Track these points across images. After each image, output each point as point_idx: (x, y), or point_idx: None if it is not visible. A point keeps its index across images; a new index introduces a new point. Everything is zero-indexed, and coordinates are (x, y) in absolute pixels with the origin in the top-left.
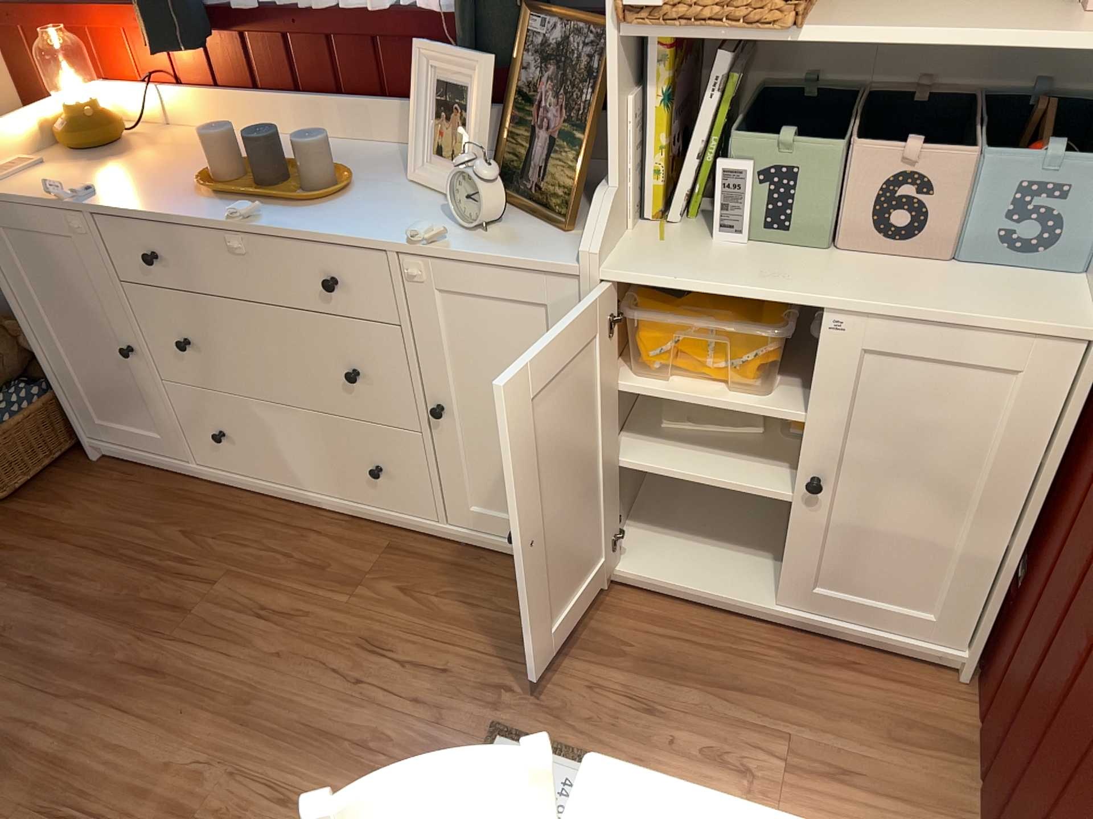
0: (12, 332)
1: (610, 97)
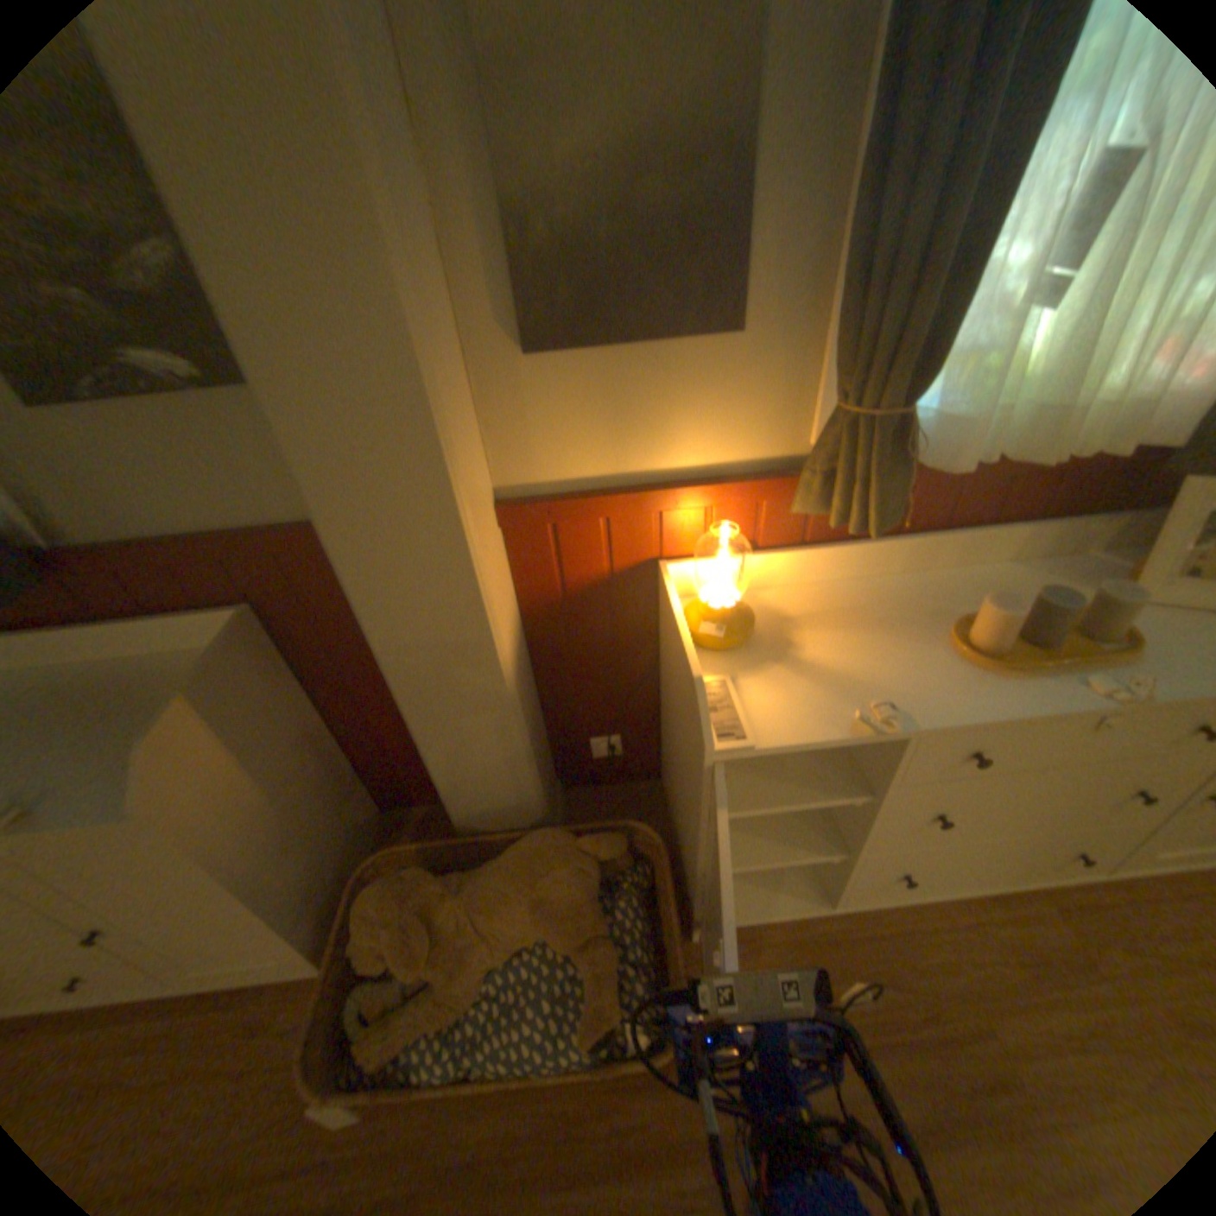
0: (579, 860)
1: None
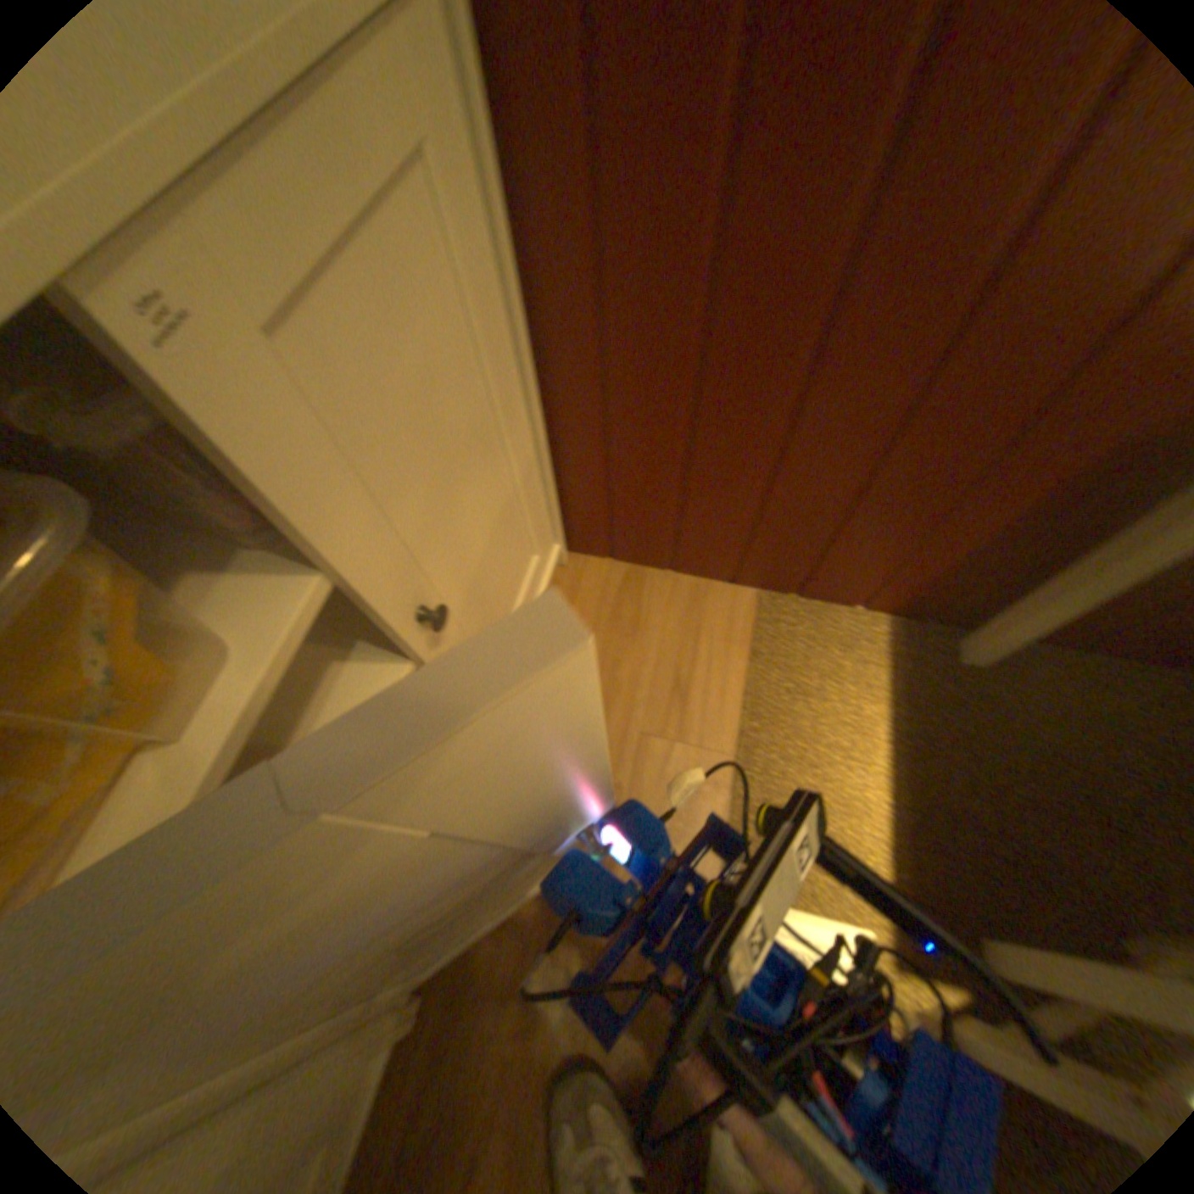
0: None
1: None
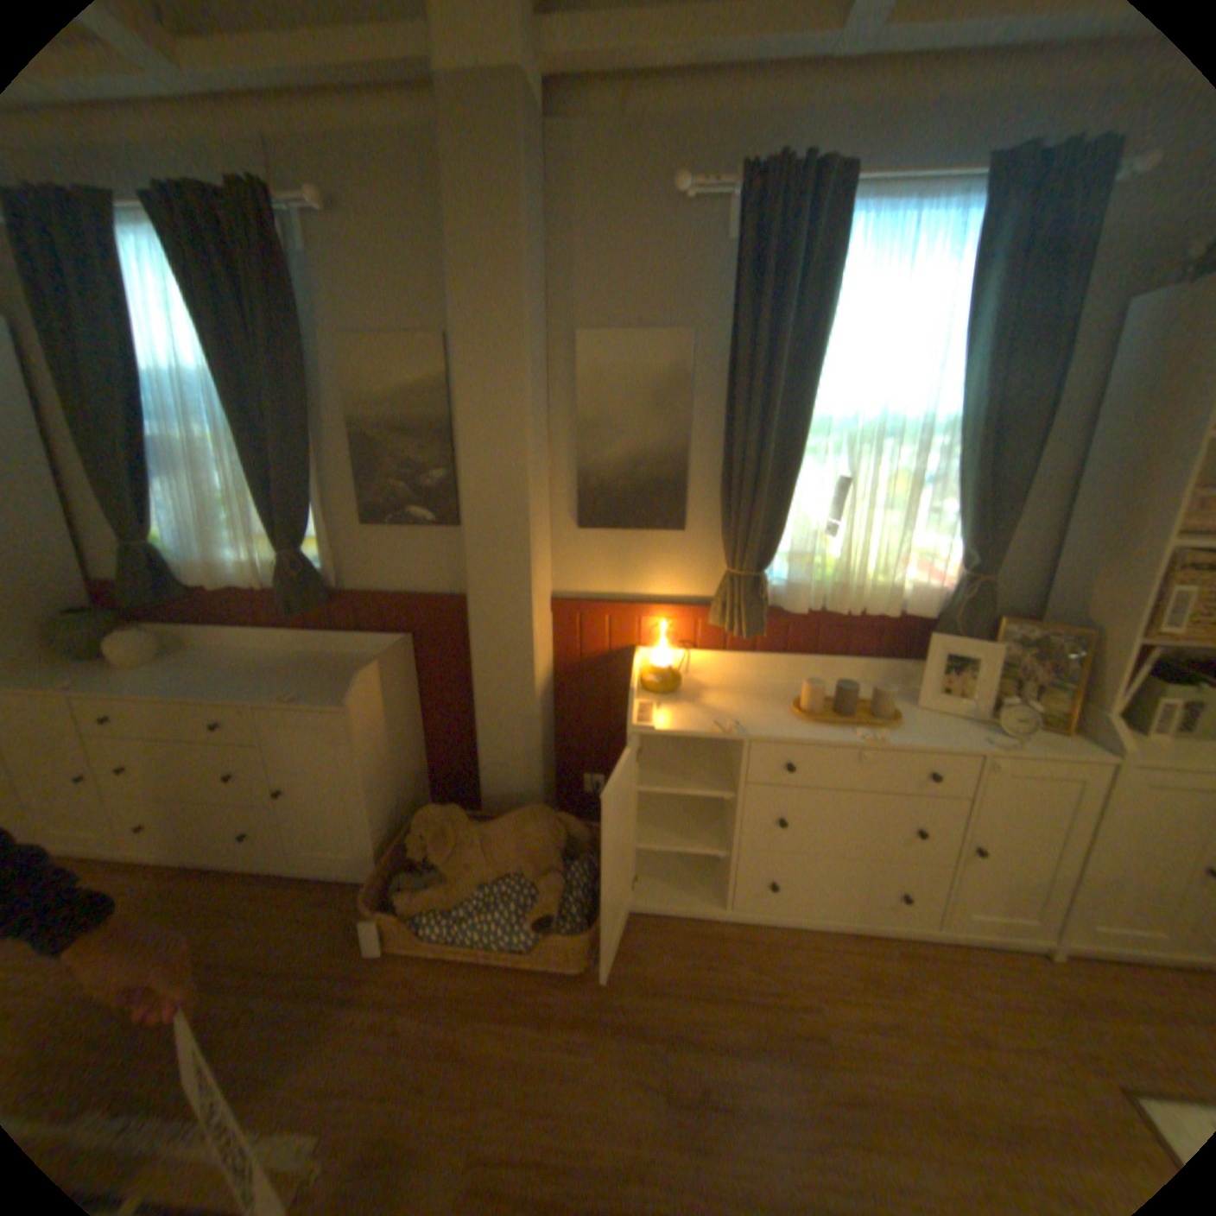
0: (555, 822)
1: (1123, 666)
